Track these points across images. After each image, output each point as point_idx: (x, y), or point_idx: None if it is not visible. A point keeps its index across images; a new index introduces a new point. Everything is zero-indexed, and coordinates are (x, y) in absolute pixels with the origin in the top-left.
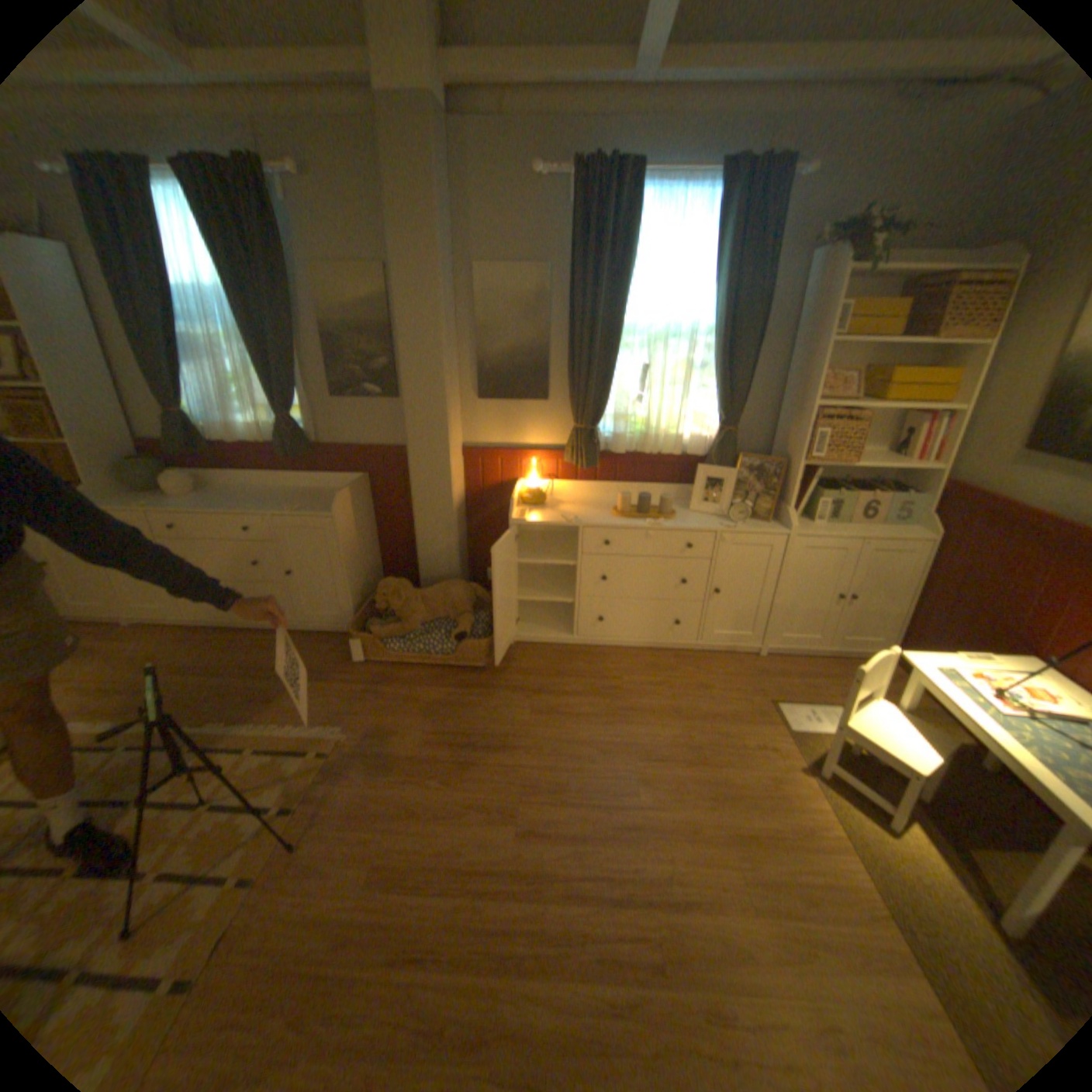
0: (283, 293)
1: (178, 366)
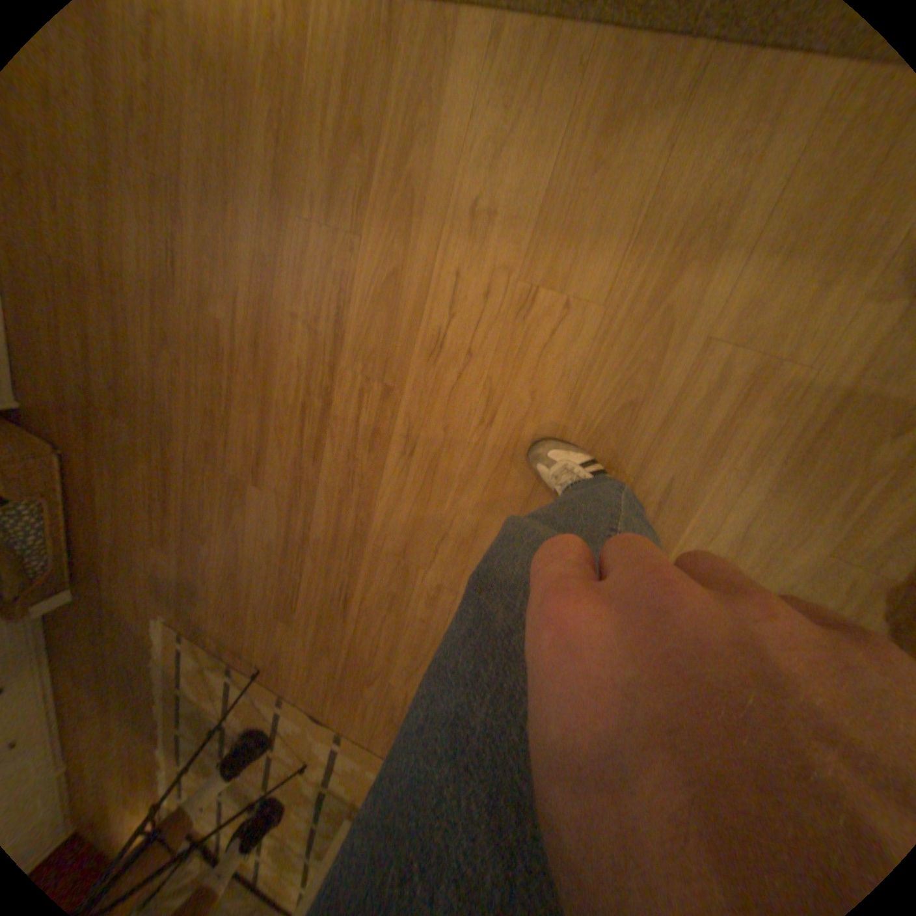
0: None
1: None
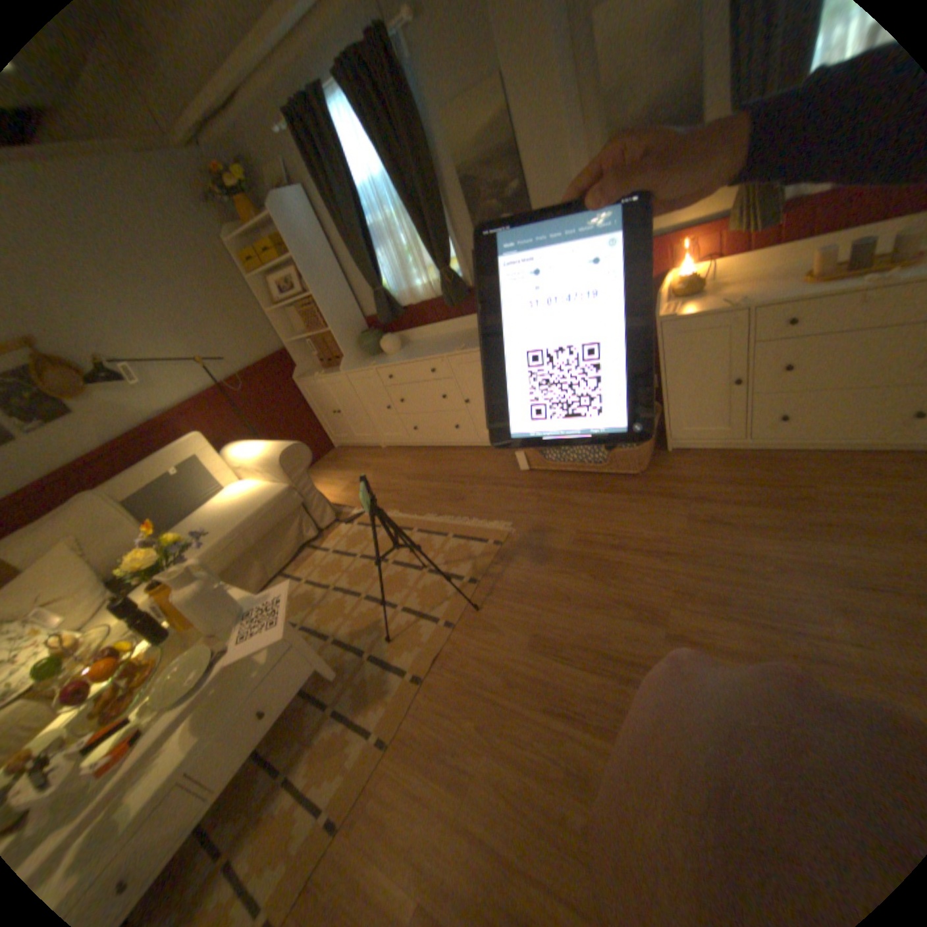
0: (425, 149)
1: (373, 249)
